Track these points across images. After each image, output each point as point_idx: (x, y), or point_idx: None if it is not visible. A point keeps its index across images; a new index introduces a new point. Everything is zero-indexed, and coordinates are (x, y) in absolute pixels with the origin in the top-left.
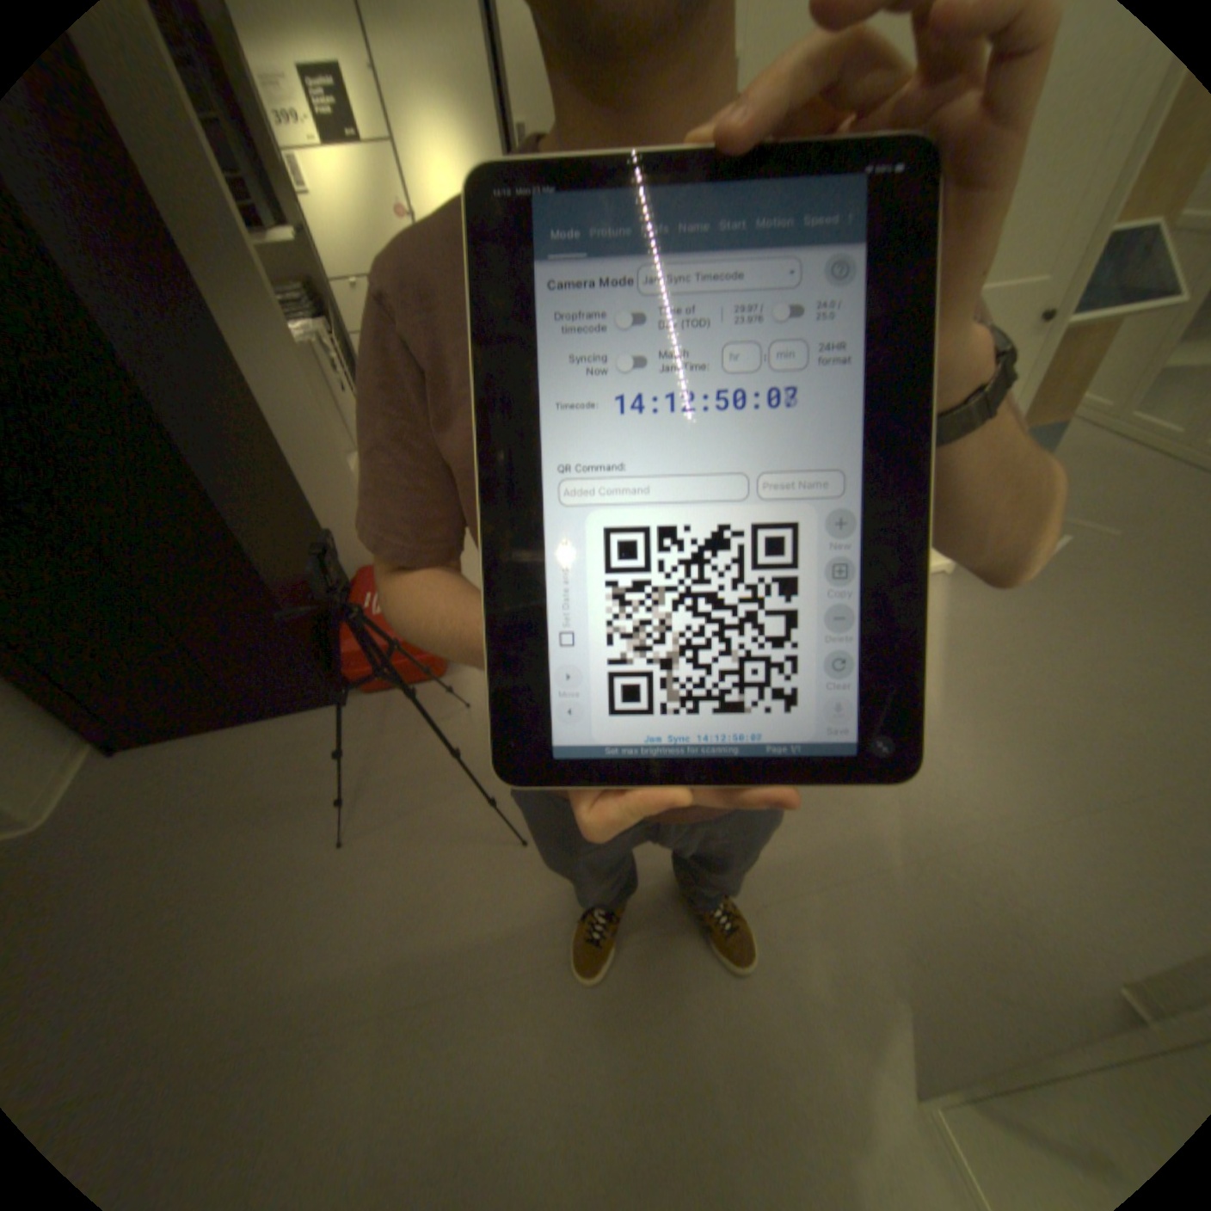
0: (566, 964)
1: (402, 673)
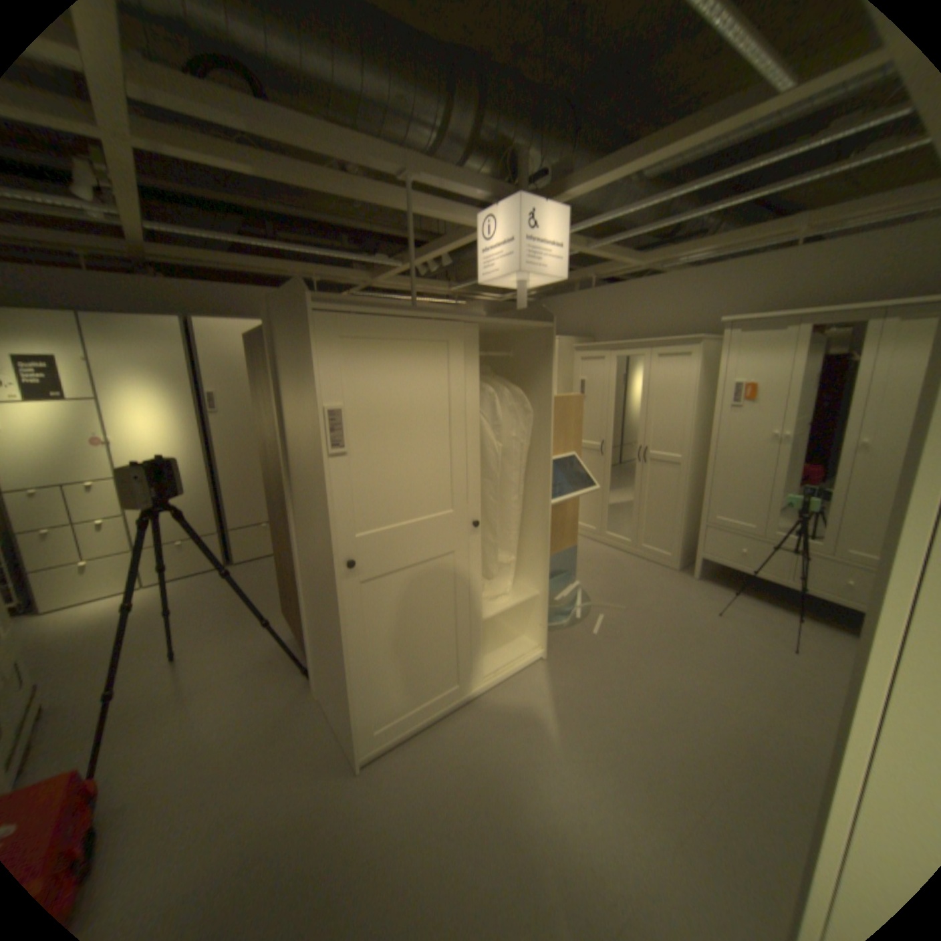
0: None
1: None
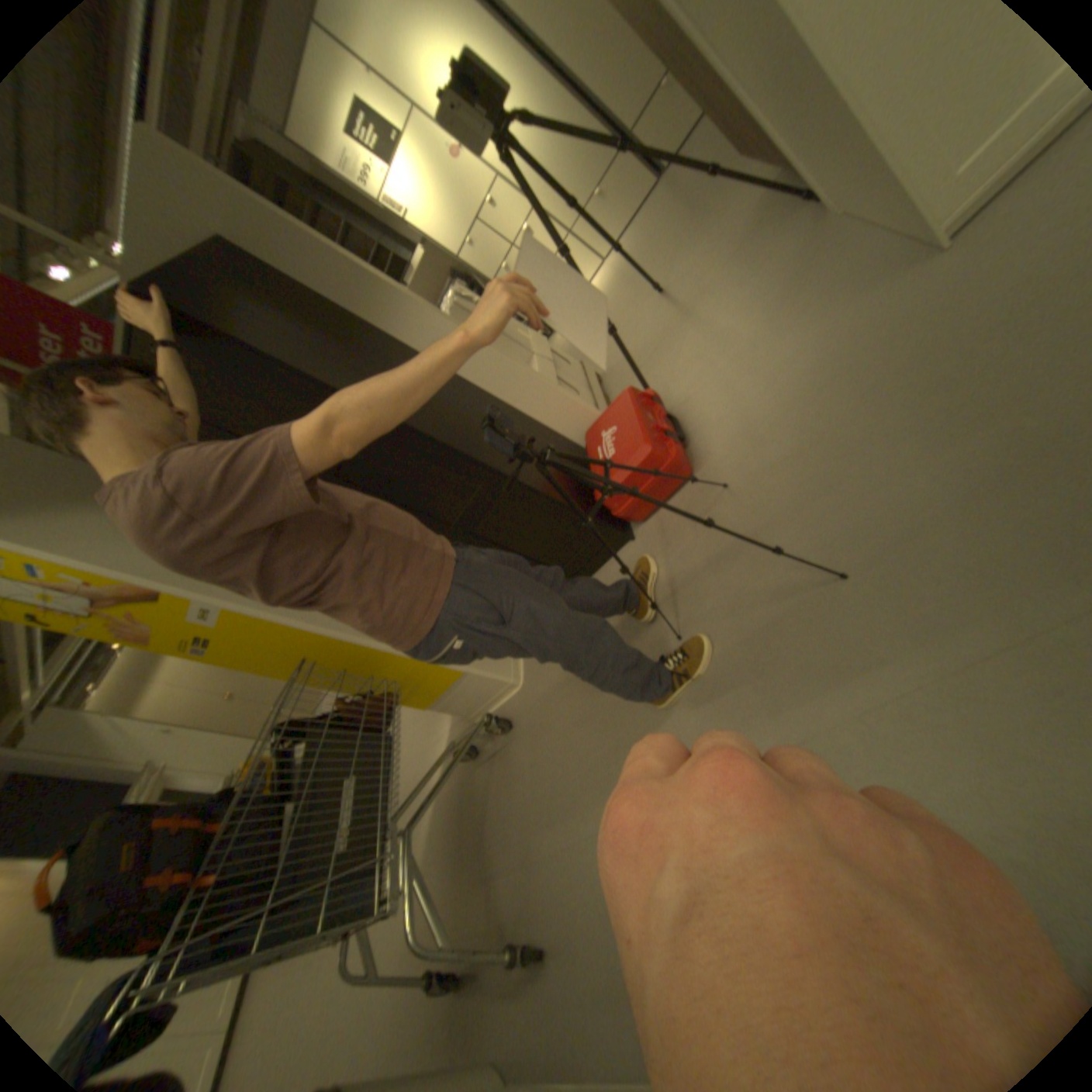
0: (964, 669)
1: (659, 487)
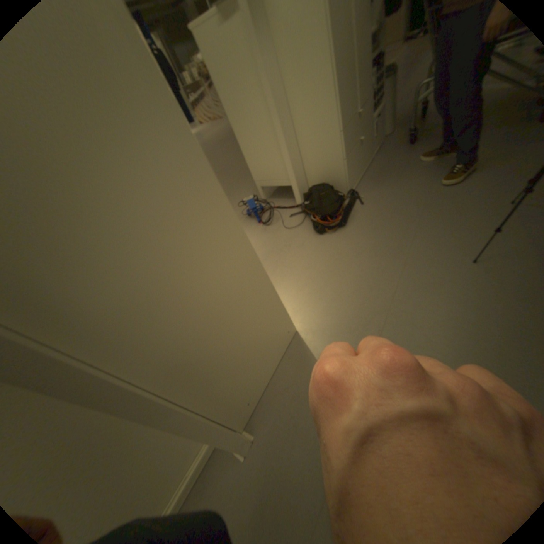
0: (407, 262)
1: None
